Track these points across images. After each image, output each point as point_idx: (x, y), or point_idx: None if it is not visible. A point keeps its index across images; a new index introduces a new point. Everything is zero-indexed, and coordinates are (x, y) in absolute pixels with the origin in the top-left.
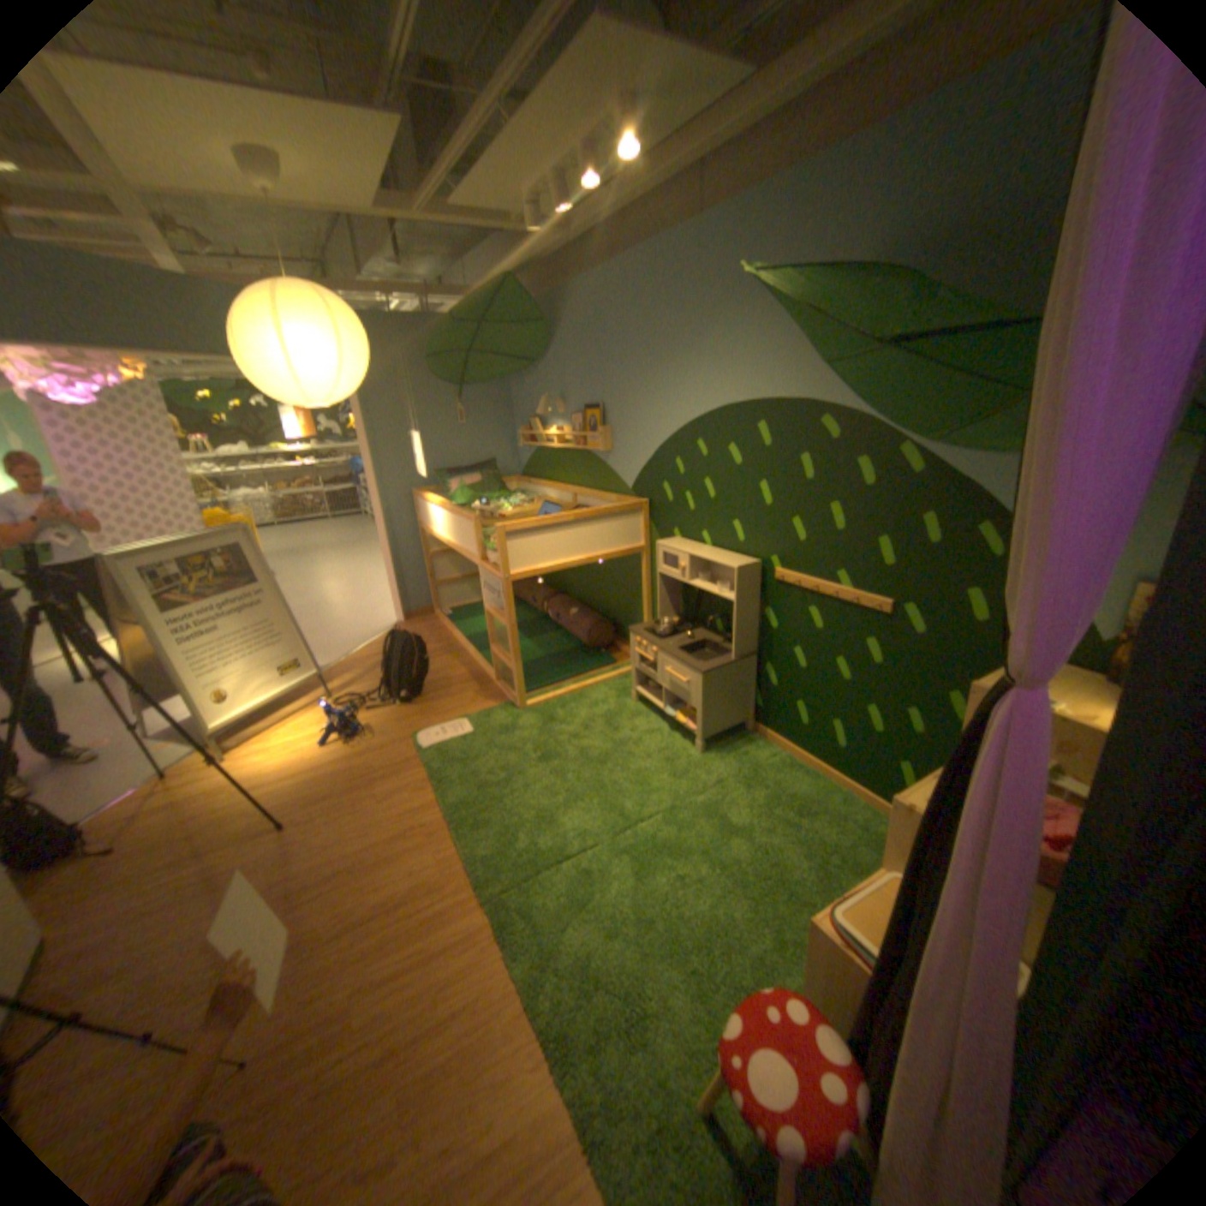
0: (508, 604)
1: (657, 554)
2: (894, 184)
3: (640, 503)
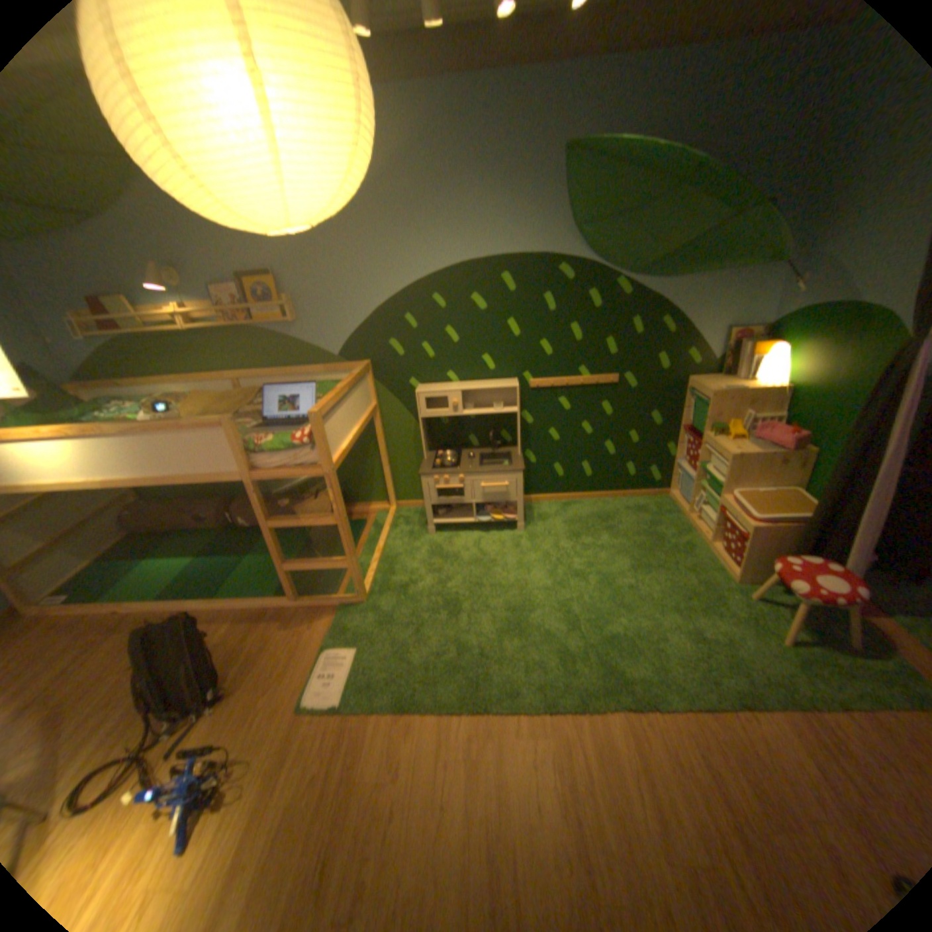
0: (338, 496)
1: (420, 401)
2: (605, 109)
3: (367, 365)
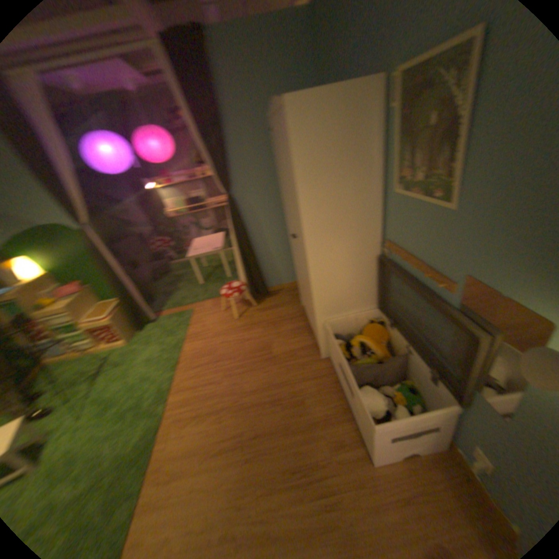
0: None
1: None
2: None
3: None
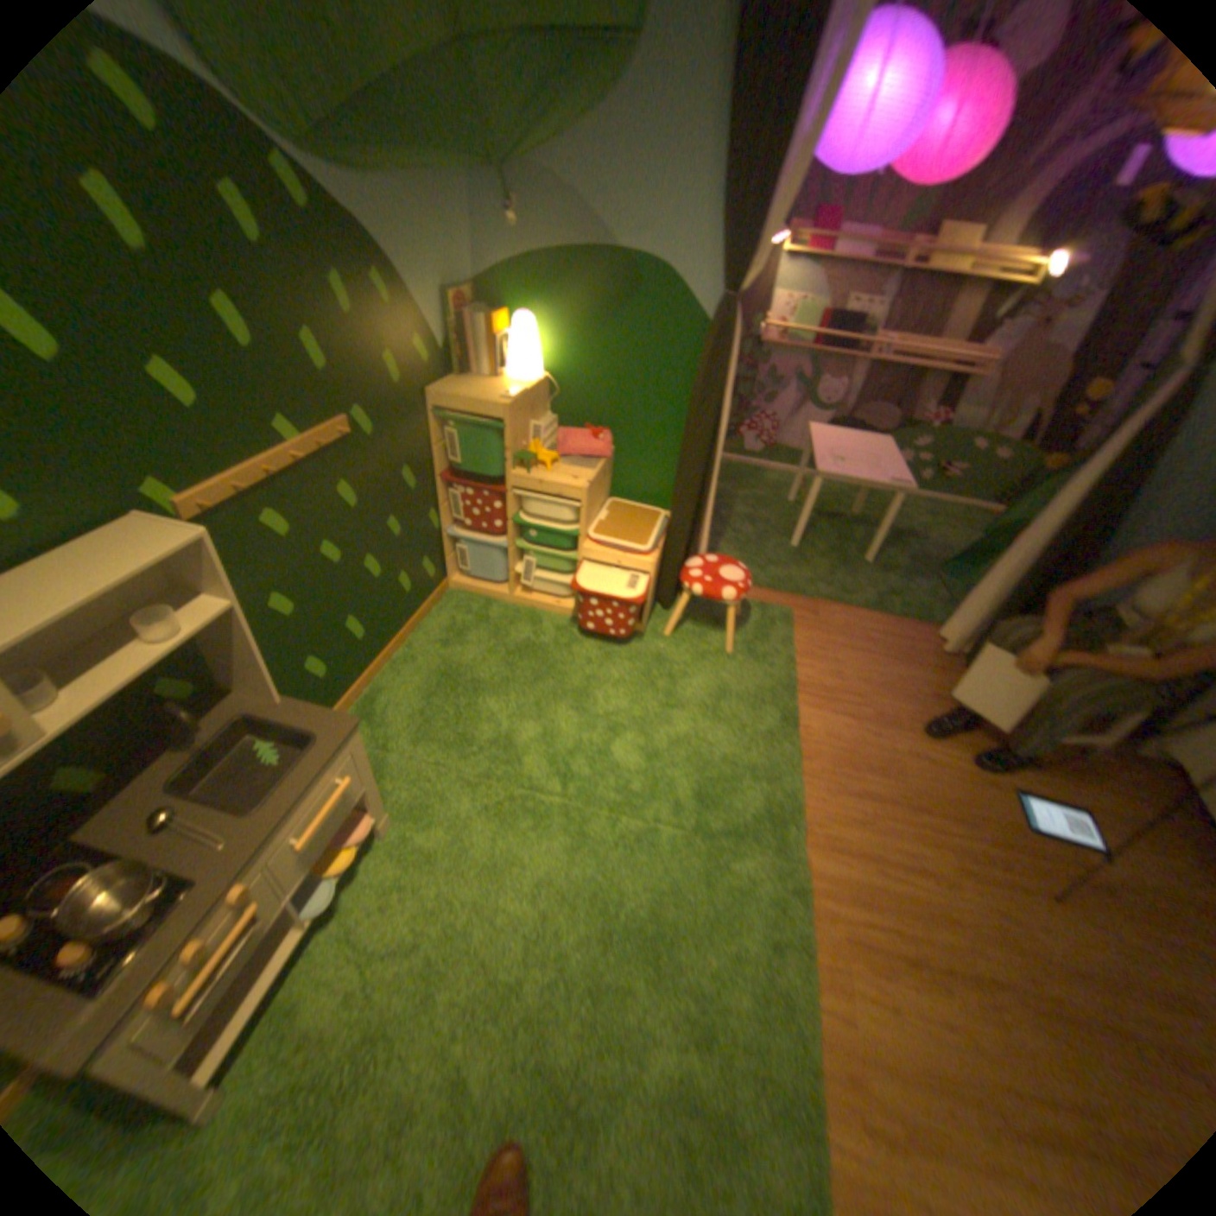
0: None
1: None
2: None
3: None
